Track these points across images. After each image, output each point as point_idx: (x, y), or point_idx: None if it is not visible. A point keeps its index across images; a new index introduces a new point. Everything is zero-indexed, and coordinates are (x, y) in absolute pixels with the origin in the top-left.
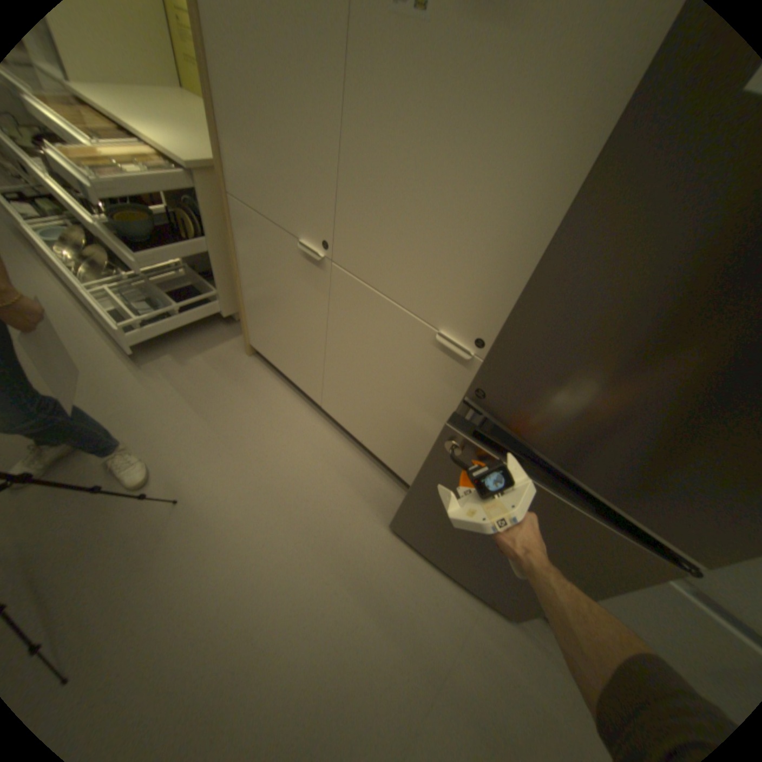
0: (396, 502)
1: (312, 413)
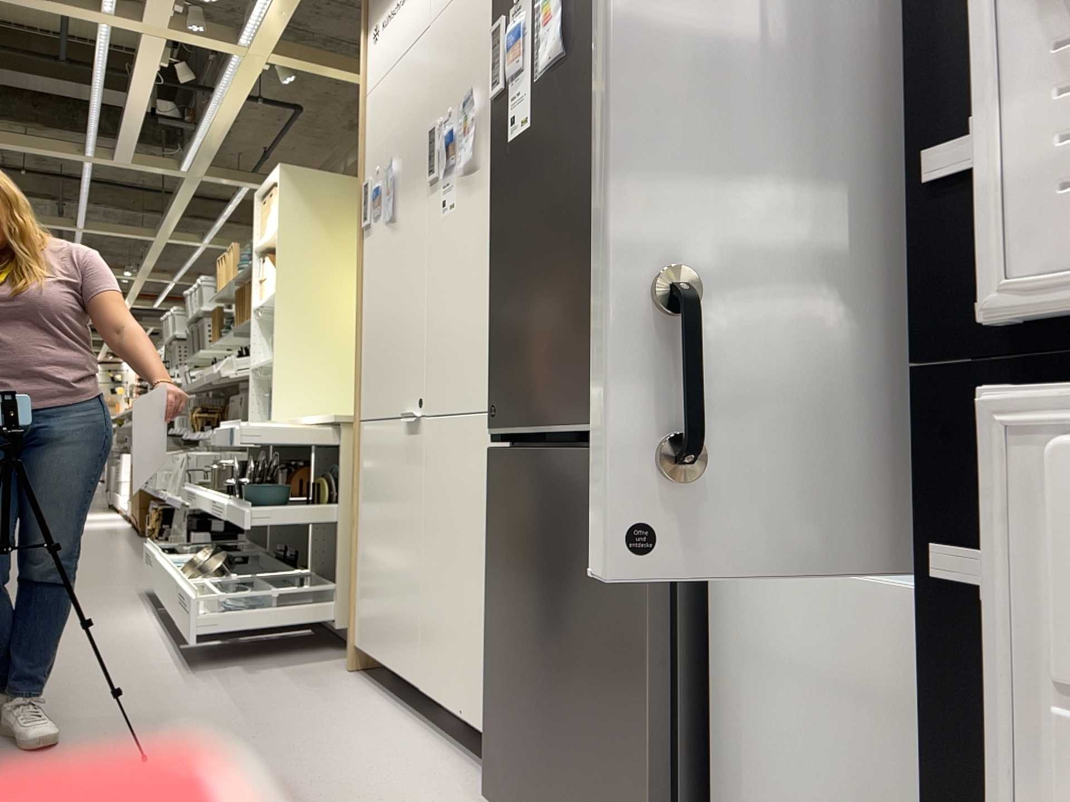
0: None
1: (407, 720)
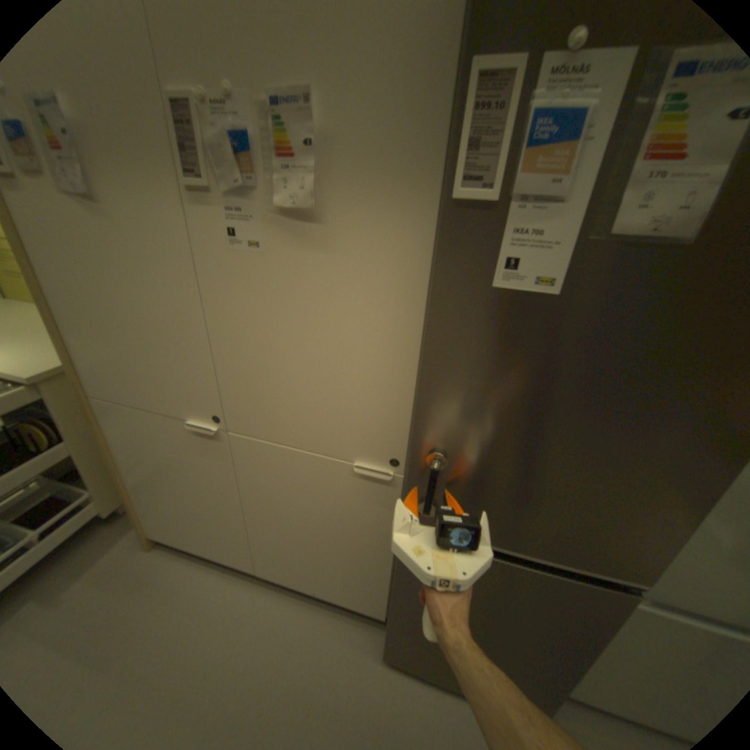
0: (374, 649)
1: (245, 587)
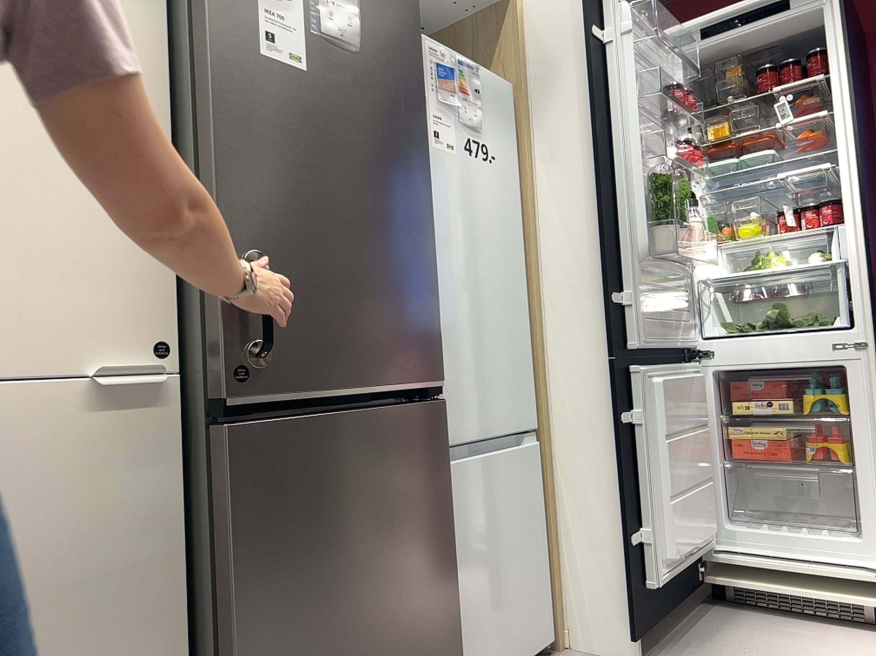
0: None
1: None
